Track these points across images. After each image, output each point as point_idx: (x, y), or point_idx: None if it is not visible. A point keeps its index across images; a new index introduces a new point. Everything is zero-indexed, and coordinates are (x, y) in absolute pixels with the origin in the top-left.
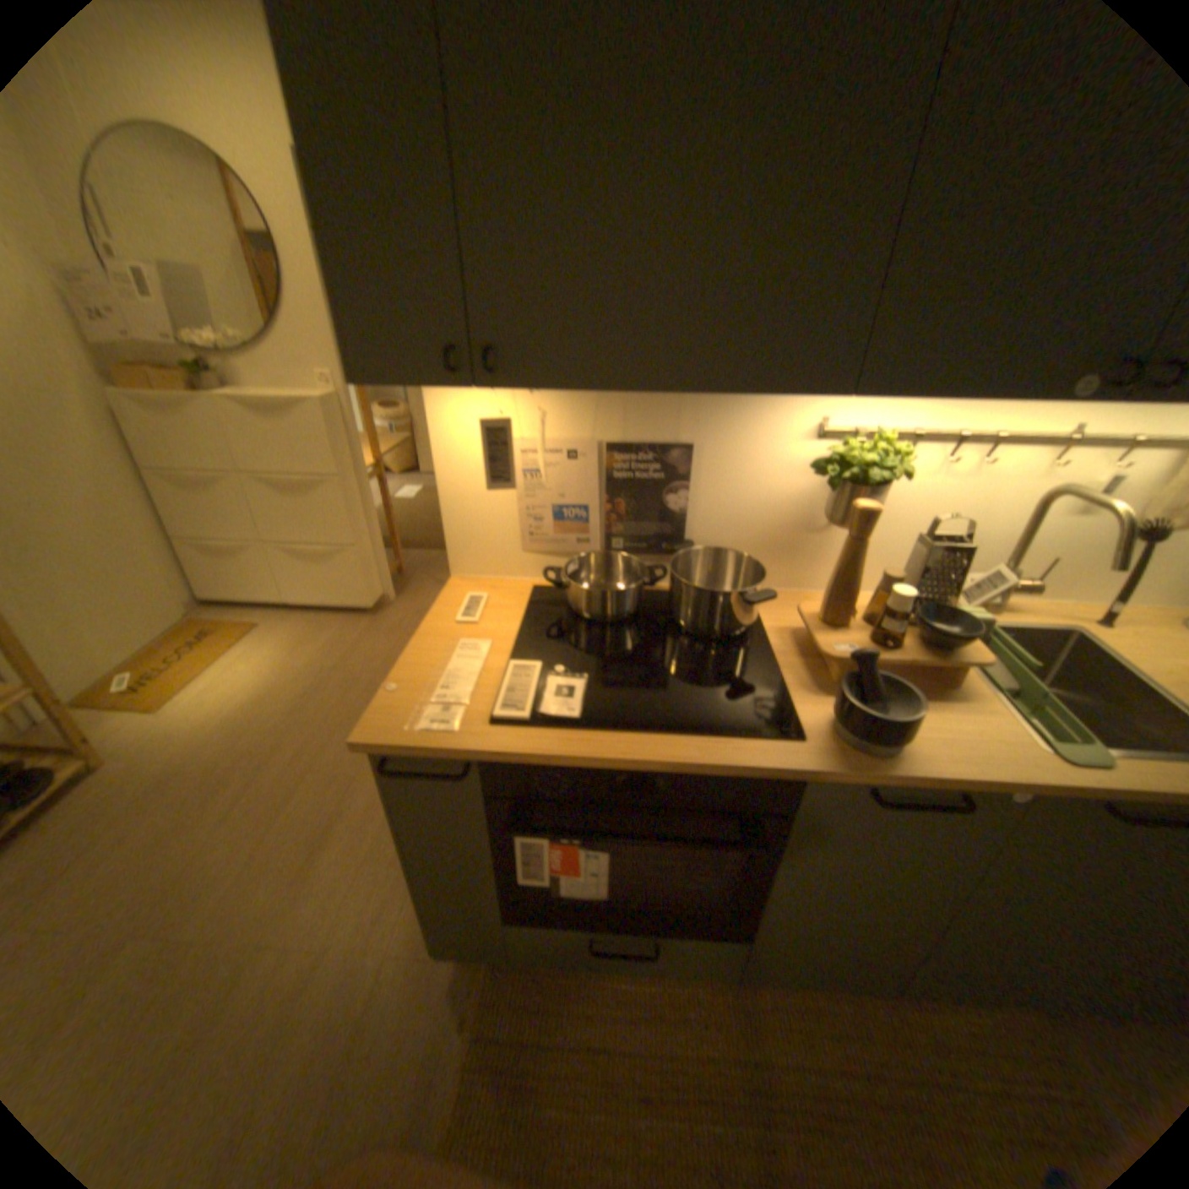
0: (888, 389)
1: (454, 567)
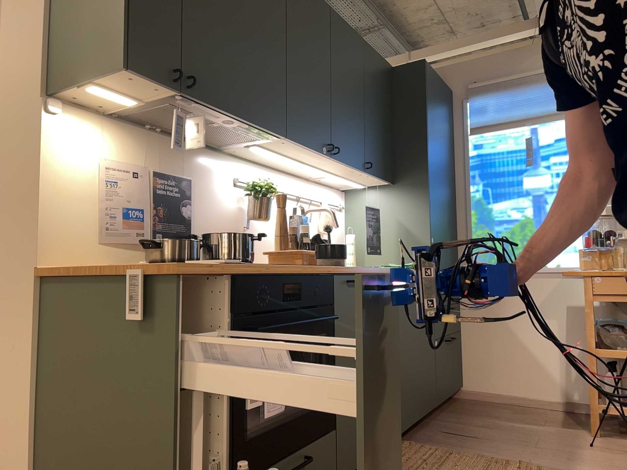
0: (287, 142)
1: (42, 258)
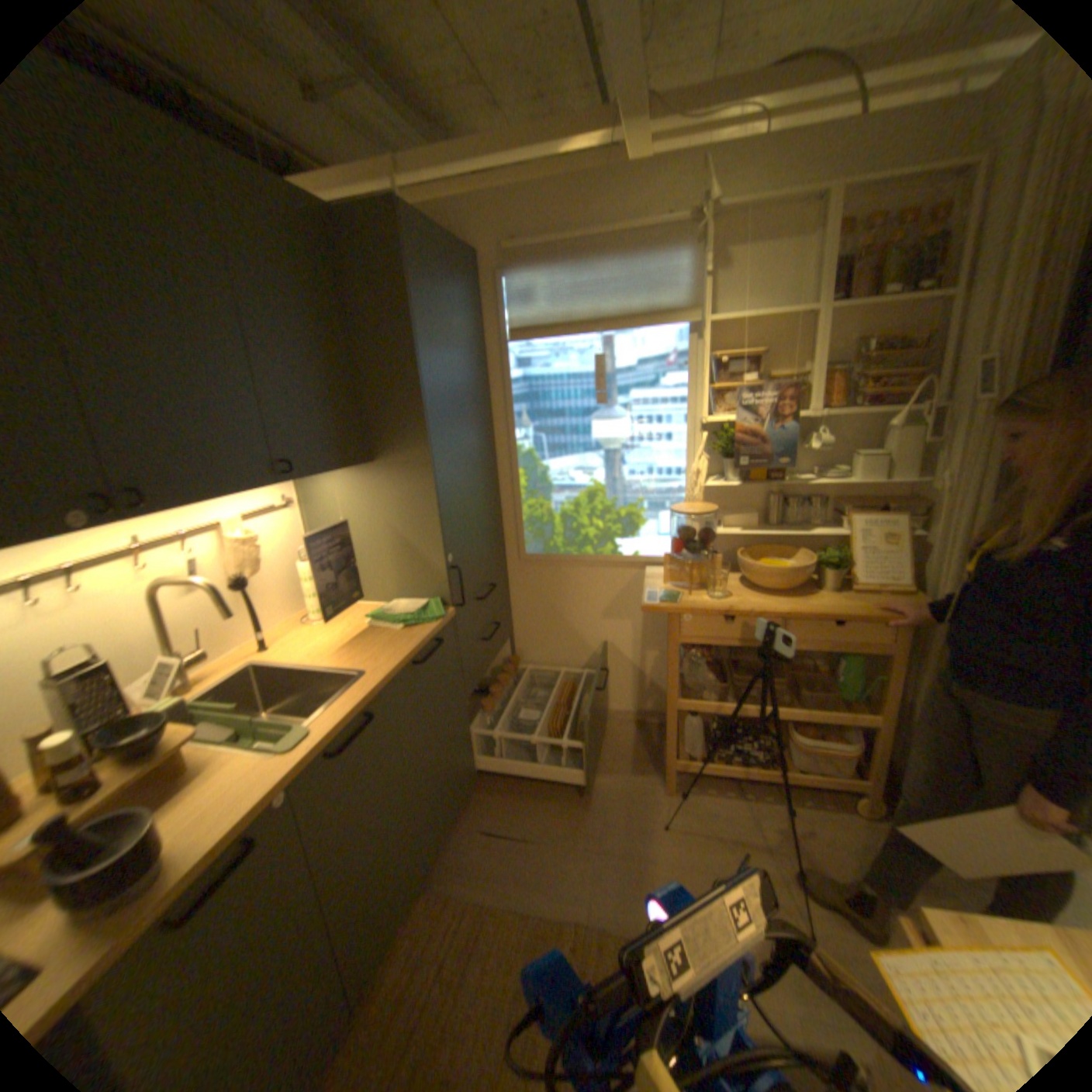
0: None
1: None
